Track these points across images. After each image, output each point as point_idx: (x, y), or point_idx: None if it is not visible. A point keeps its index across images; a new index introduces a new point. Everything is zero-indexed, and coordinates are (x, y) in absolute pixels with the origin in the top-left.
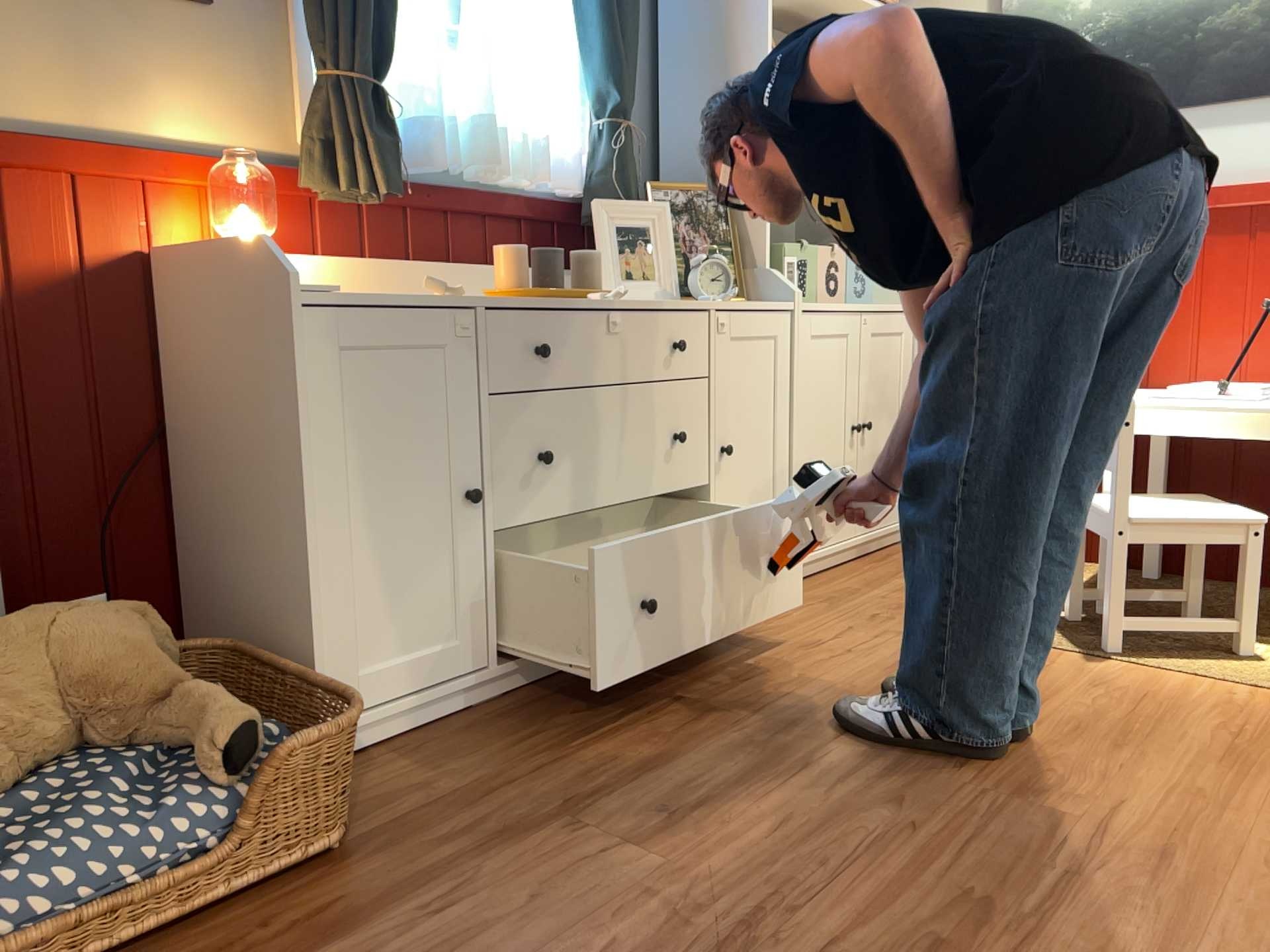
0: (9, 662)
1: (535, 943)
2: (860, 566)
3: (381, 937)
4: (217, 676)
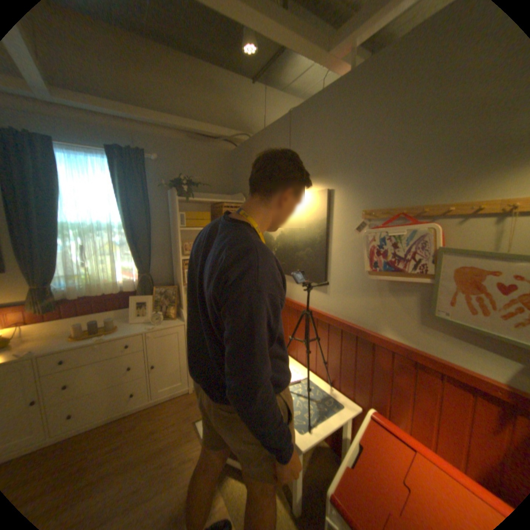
0: None
1: None
2: None
3: None
4: None
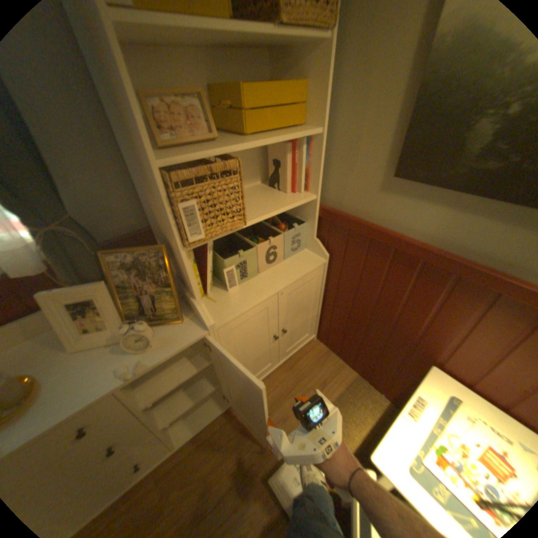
0: None
1: None
2: (278, 377)
3: None
4: None
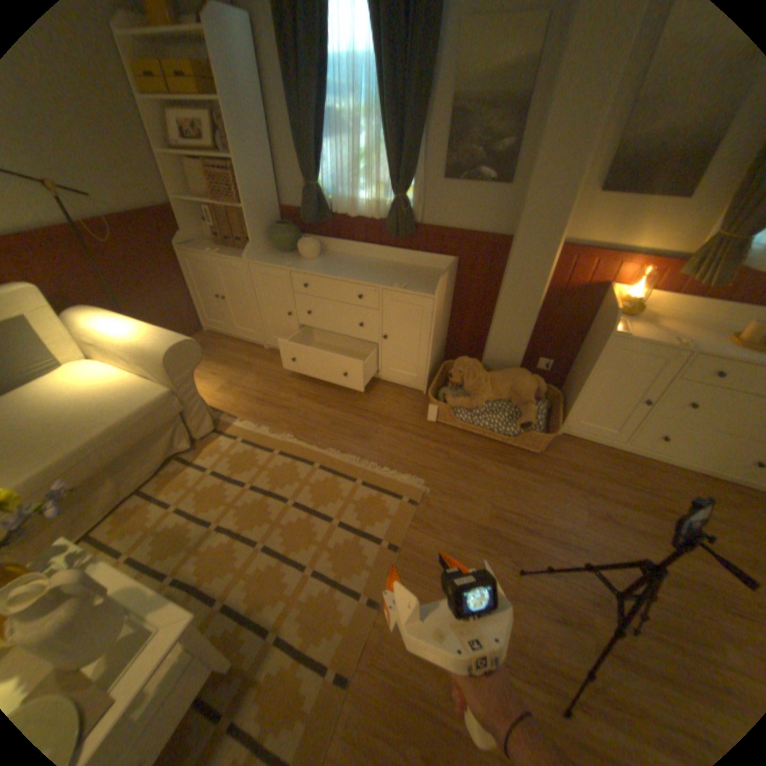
0: (506, 380)
1: (542, 504)
2: None
3: (523, 476)
4: (554, 398)
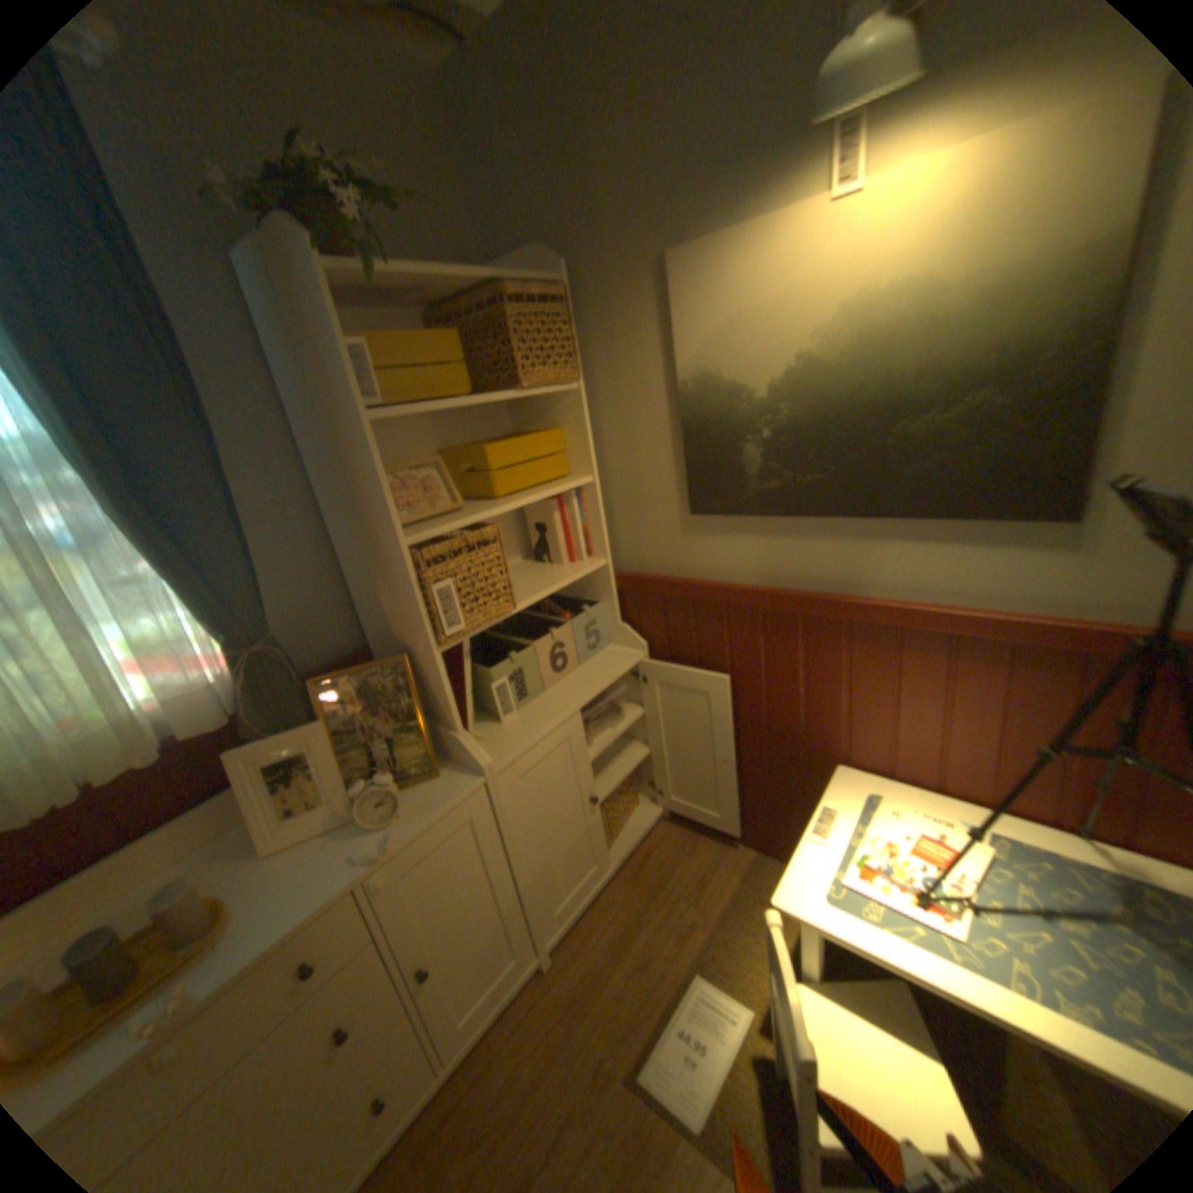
0: None
1: None
2: (616, 896)
3: None
4: None
